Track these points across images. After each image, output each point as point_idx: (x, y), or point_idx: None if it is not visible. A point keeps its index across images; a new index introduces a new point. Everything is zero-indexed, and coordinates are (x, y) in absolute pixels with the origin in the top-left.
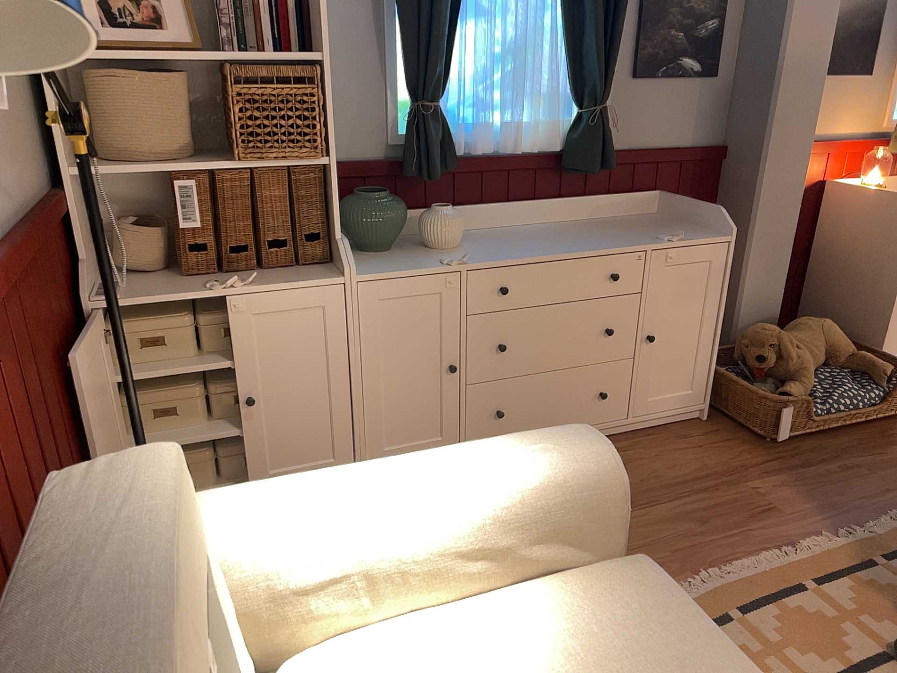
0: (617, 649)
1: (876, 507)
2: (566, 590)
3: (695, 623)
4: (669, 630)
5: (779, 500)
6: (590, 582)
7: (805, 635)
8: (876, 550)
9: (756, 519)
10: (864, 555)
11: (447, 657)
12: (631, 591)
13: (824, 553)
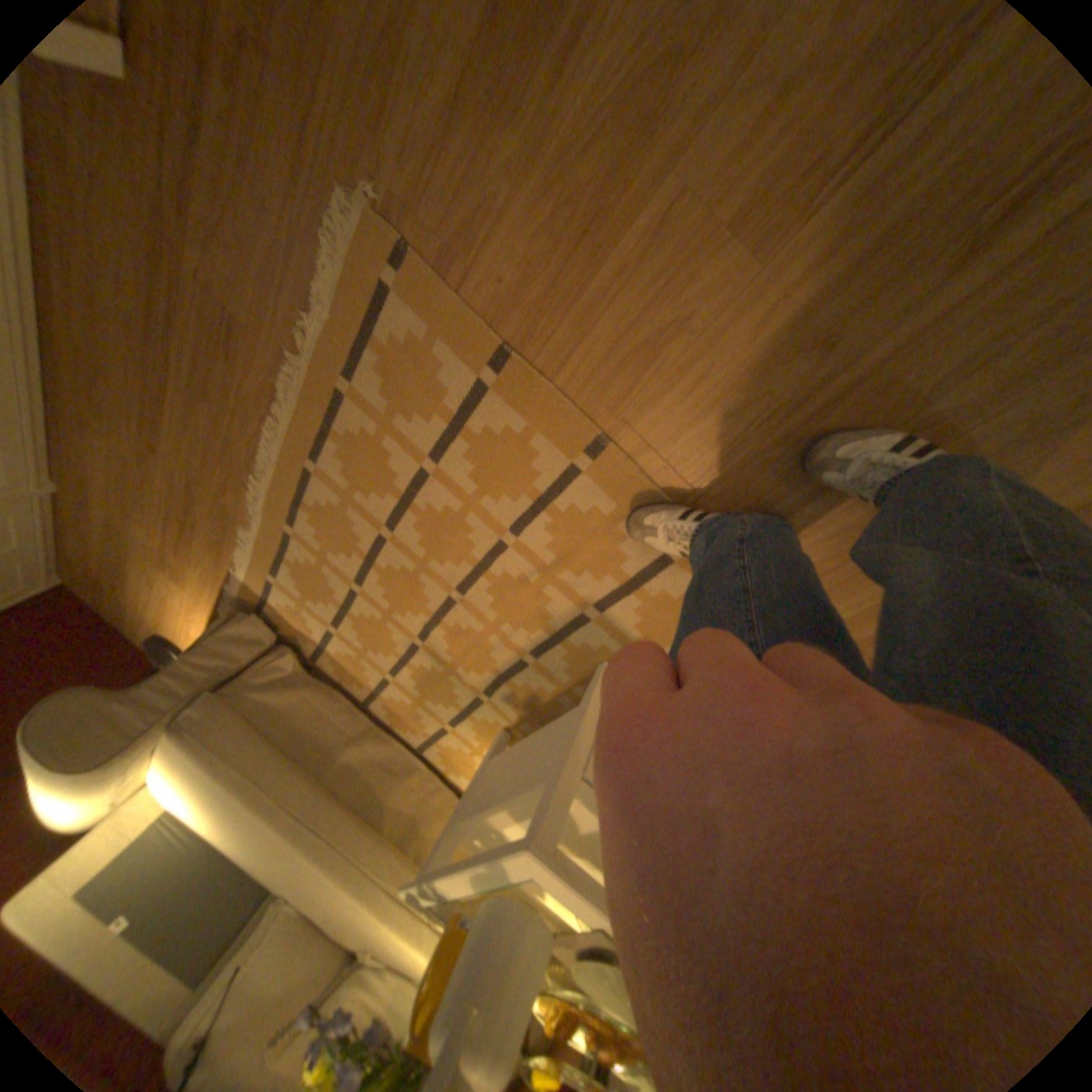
0: (197, 798)
1: (302, 217)
2: (159, 764)
3: (205, 782)
4: (201, 789)
5: (219, 283)
6: (160, 759)
7: (327, 531)
8: (330, 359)
9: (227, 355)
10: (324, 377)
11: (167, 796)
12: (174, 766)
13: (296, 397)
